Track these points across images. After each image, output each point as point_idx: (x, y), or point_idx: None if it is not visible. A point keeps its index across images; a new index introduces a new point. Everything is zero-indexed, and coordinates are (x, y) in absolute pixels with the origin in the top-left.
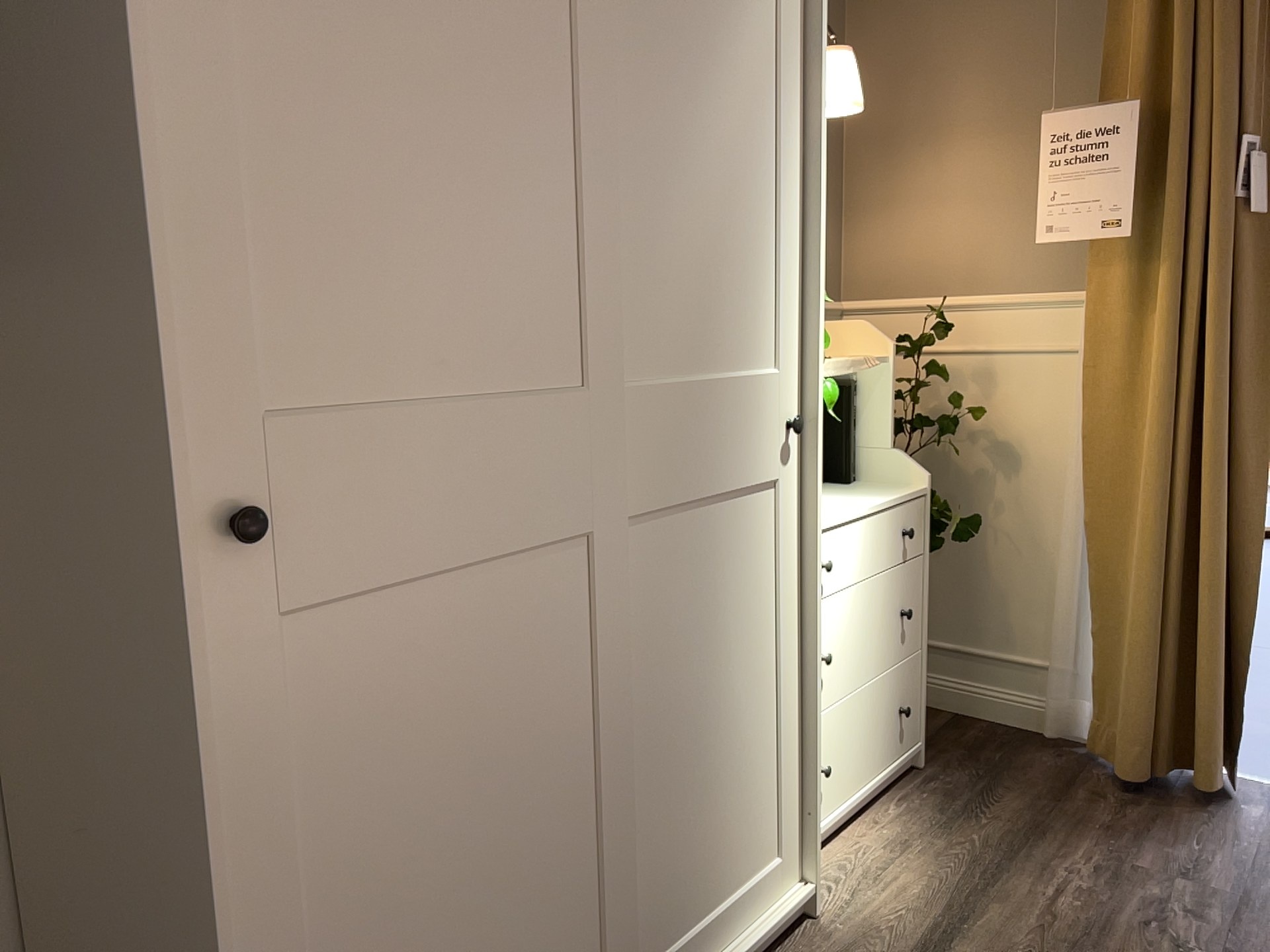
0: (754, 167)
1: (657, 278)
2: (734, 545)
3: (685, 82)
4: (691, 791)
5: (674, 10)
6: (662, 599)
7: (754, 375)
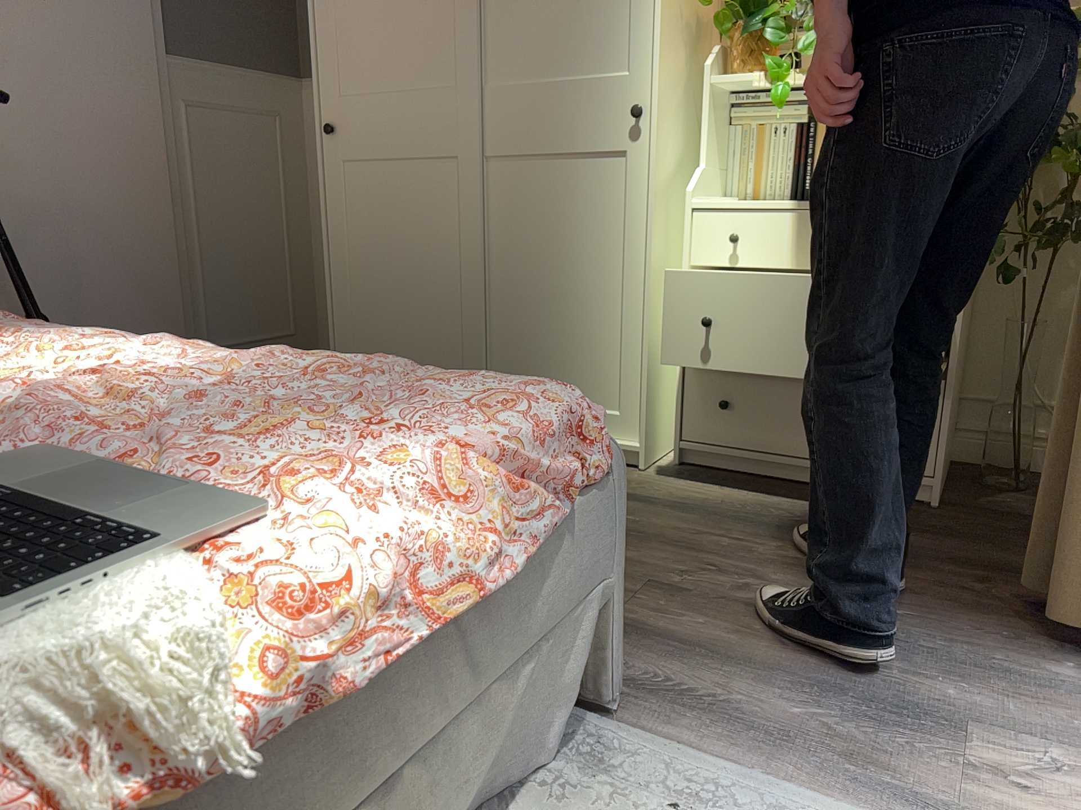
0: None
1: (516, 22)
2: (580, 190)
3: None
4: (538, 328)
5: None
6: (517, 207)
7: (602, 75)
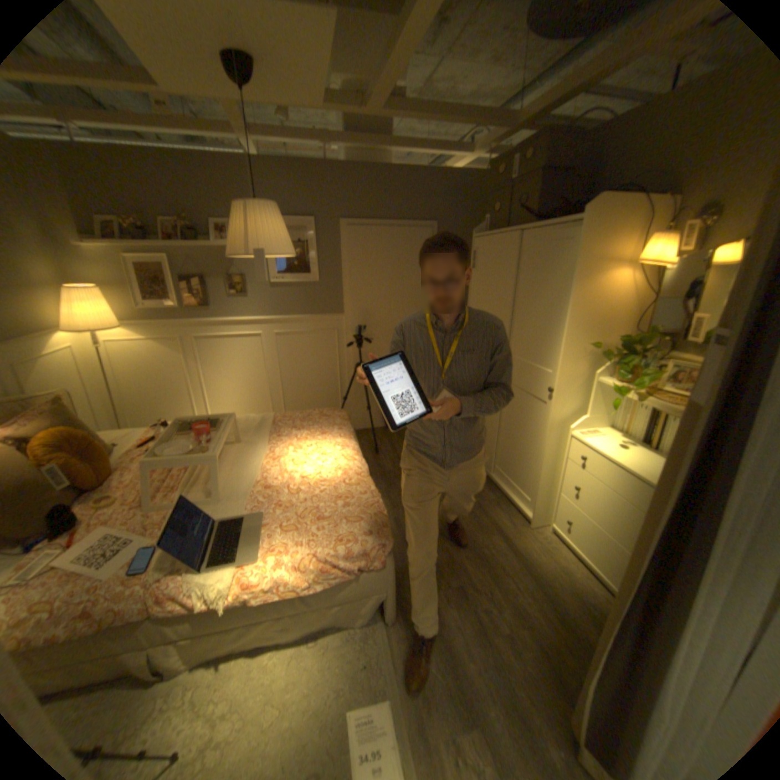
0: (555, 309)
1: (521, 335)
2: (531, 409)
3: (535, 288)
4: (511, 451)
5: (535, 271)
6: (512, 404)
7: (544, 368)
